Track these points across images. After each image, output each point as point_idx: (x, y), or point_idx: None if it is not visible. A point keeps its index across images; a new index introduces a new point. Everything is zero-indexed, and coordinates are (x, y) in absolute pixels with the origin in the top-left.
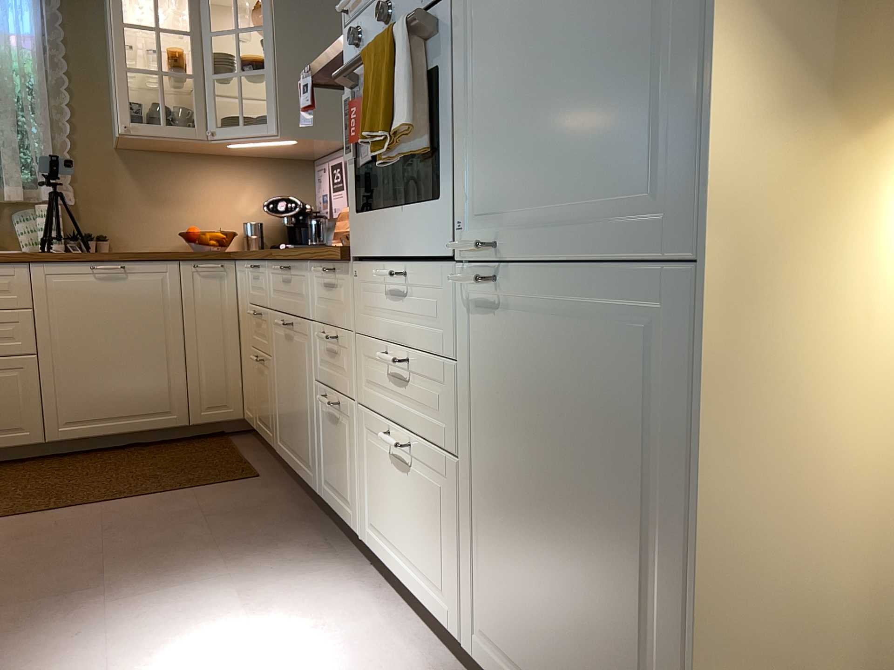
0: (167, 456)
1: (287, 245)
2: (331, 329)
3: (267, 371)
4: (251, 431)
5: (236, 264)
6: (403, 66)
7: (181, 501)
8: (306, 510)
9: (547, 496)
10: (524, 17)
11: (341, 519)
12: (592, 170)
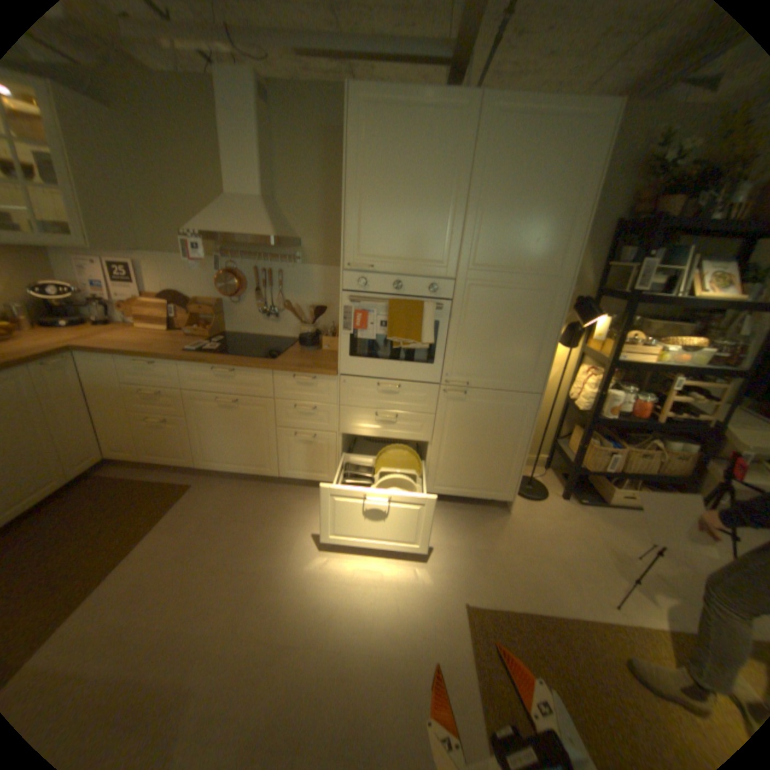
0: (81, 511)
1: (70, 326)
2: (303, 403)
3: (174, 427)
4: (100, 465)
5: (77, 356)
6: (427, 321)
7: (179, 524)
8: (257, 487)
9: (475, 443)
10: (487, 325)
11: (309, 481)
12: (508, 370)
